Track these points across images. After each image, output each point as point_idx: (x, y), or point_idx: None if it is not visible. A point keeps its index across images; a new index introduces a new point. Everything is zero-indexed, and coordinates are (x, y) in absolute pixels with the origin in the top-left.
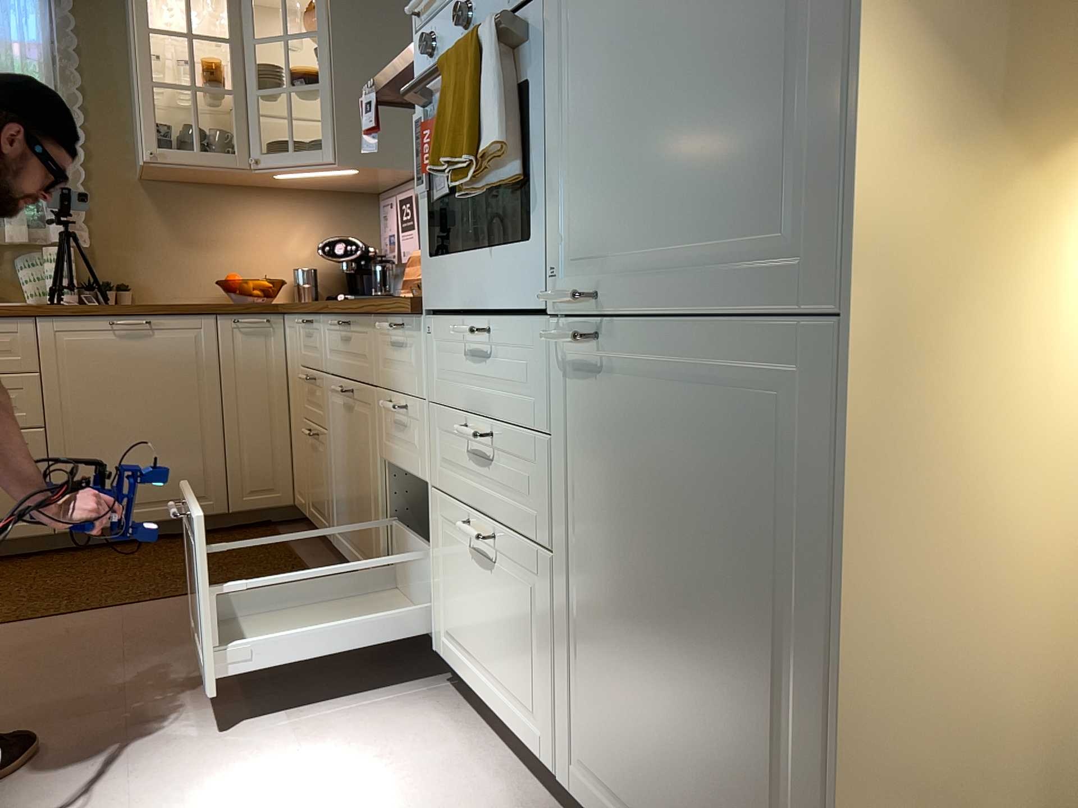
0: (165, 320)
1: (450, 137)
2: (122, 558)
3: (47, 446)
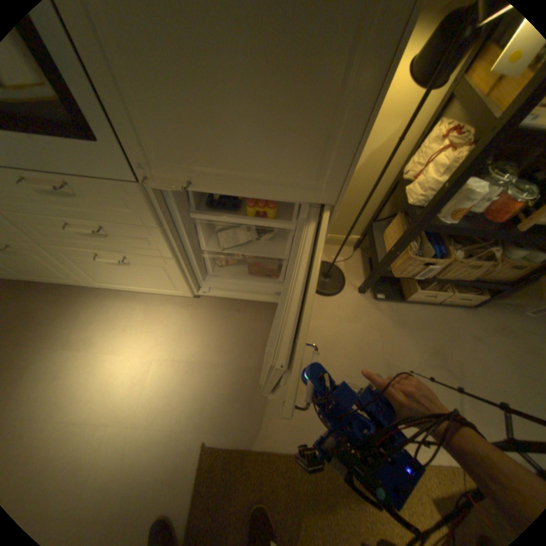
0: None
1: None
2: None
3: None
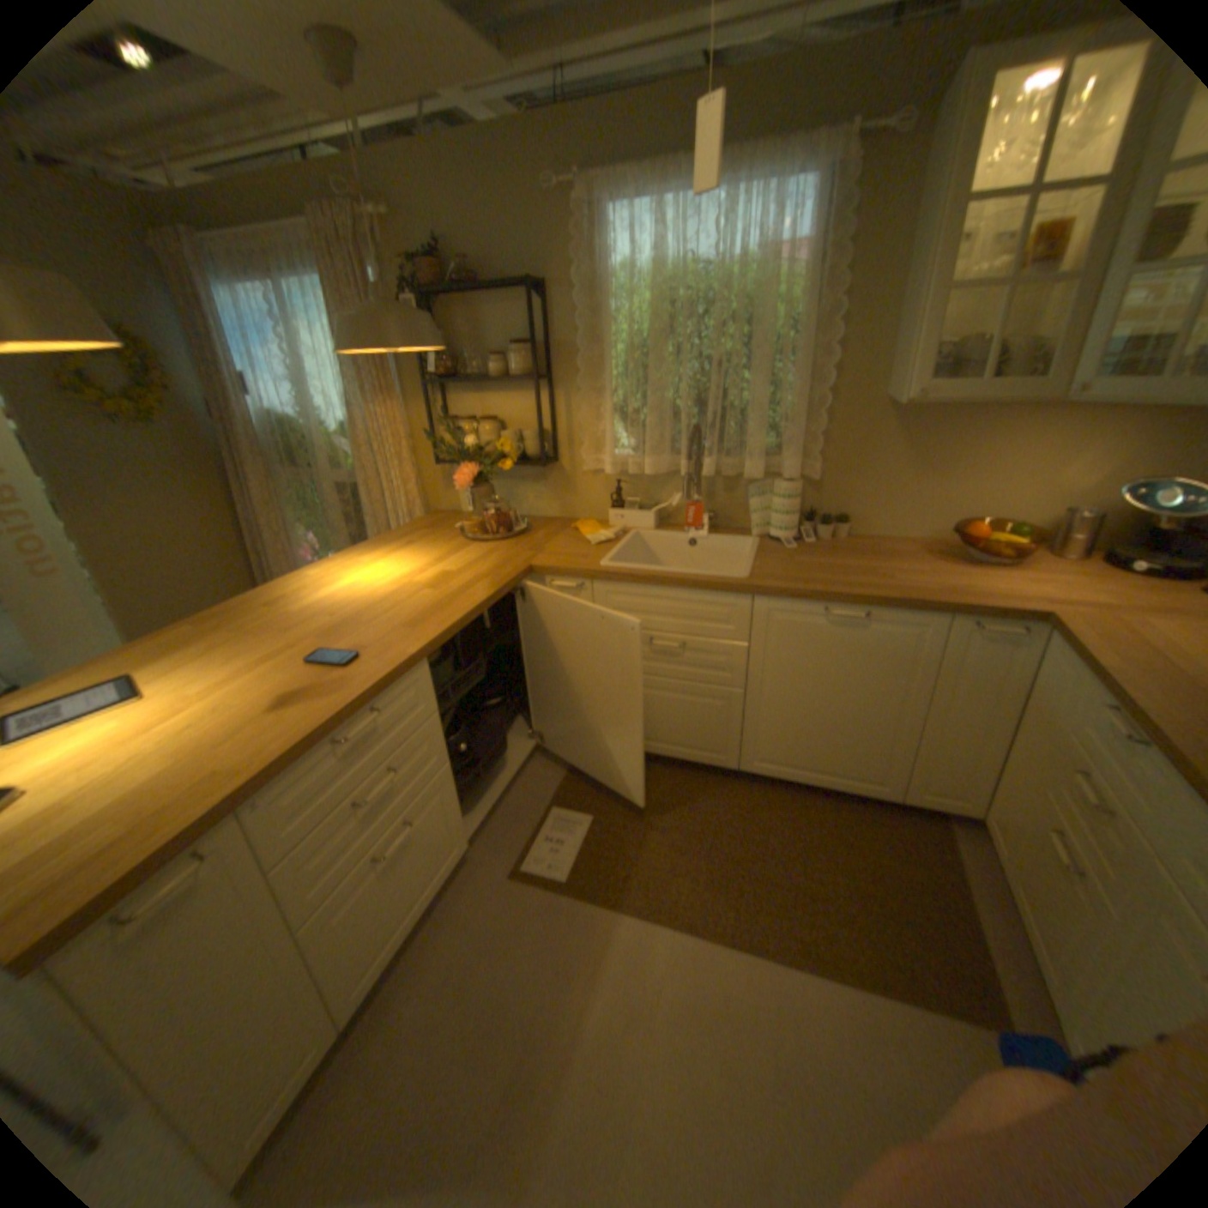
0: (889, 613)
1: None
2: (791, 825)
3: (746, 705)
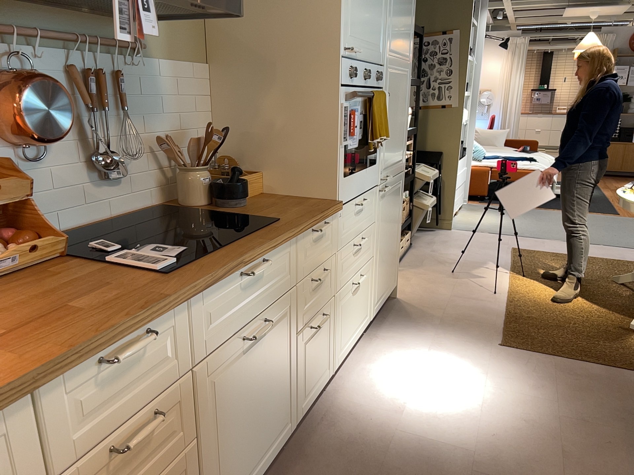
0: None
1: (380, 129)
2: None
3: None
